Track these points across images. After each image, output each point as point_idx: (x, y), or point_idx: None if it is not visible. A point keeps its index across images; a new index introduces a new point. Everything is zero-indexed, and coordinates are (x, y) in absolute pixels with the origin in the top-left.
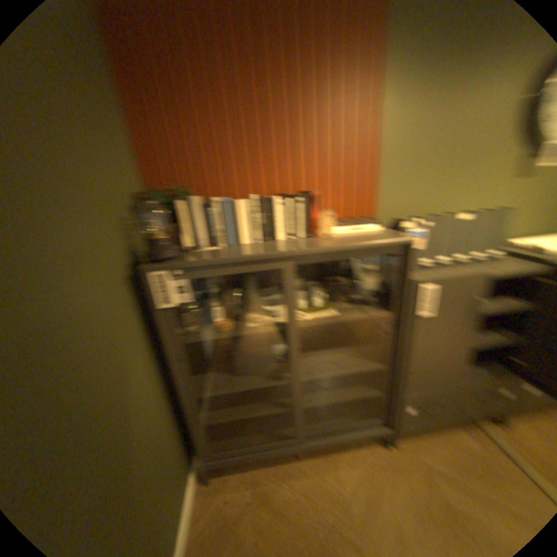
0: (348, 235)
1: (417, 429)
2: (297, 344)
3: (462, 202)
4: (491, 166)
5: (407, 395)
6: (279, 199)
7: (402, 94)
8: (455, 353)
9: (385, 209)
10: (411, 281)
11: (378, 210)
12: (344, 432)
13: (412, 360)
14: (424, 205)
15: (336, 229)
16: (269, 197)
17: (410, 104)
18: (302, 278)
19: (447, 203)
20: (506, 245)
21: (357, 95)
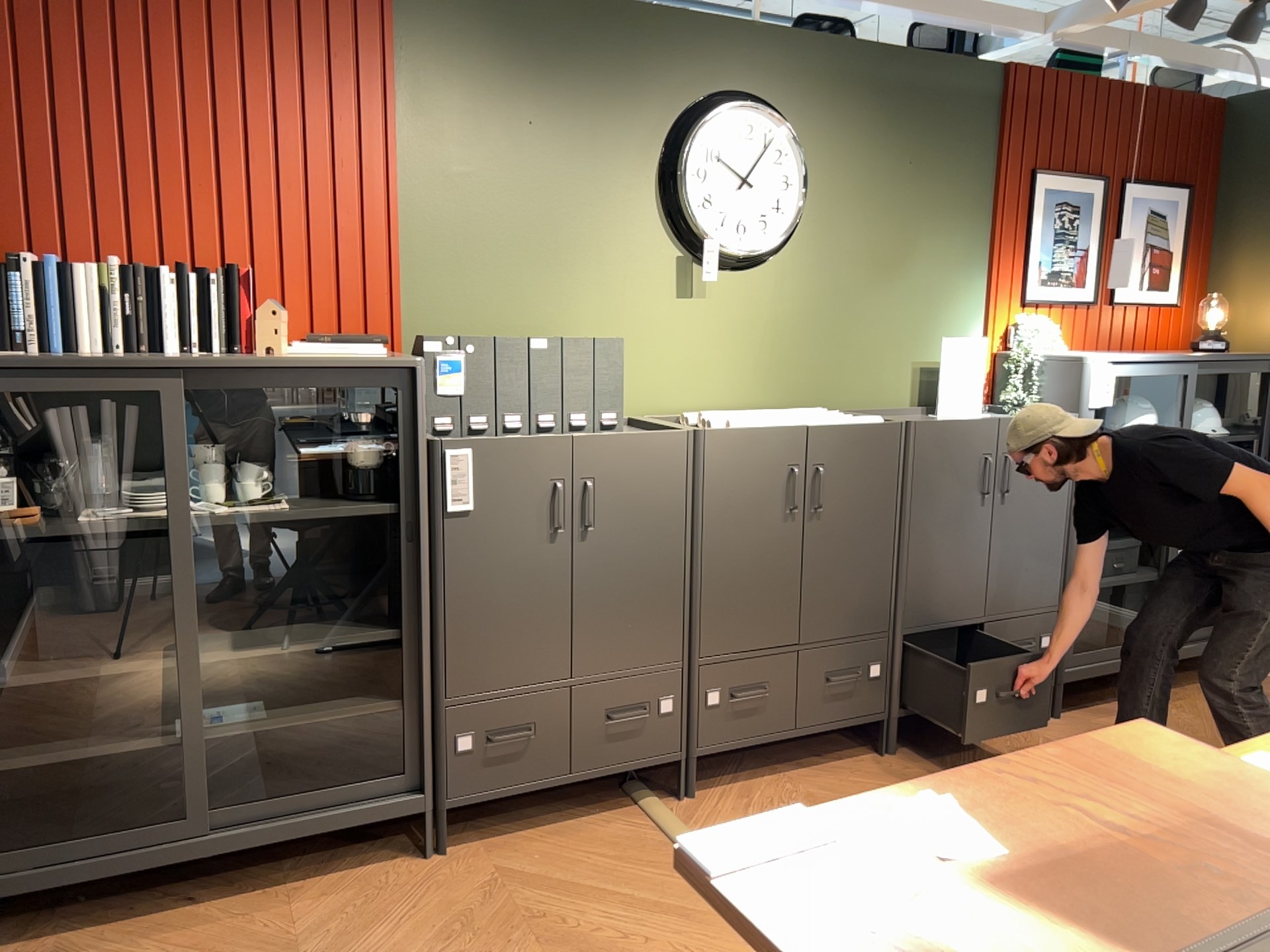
0: (316, 356)
1: (481, 792)
2: (187, 558)
3: (579, 329)
4: (622, 270)
5: (444, 698)
6: (169, 273)
7: (435, 125)
8: (533, 600)
9: (422, 326)
10: (425, 442)
11: (406, 326)
12: (309, 805)
13: (443, 610)
14: (503, 327)
15: (296, 347)
16: (149, 267)
17: (452, 144)
18: (224, 446)
19: (549, 328)
20: (675, 420)
21: (345, 114)
